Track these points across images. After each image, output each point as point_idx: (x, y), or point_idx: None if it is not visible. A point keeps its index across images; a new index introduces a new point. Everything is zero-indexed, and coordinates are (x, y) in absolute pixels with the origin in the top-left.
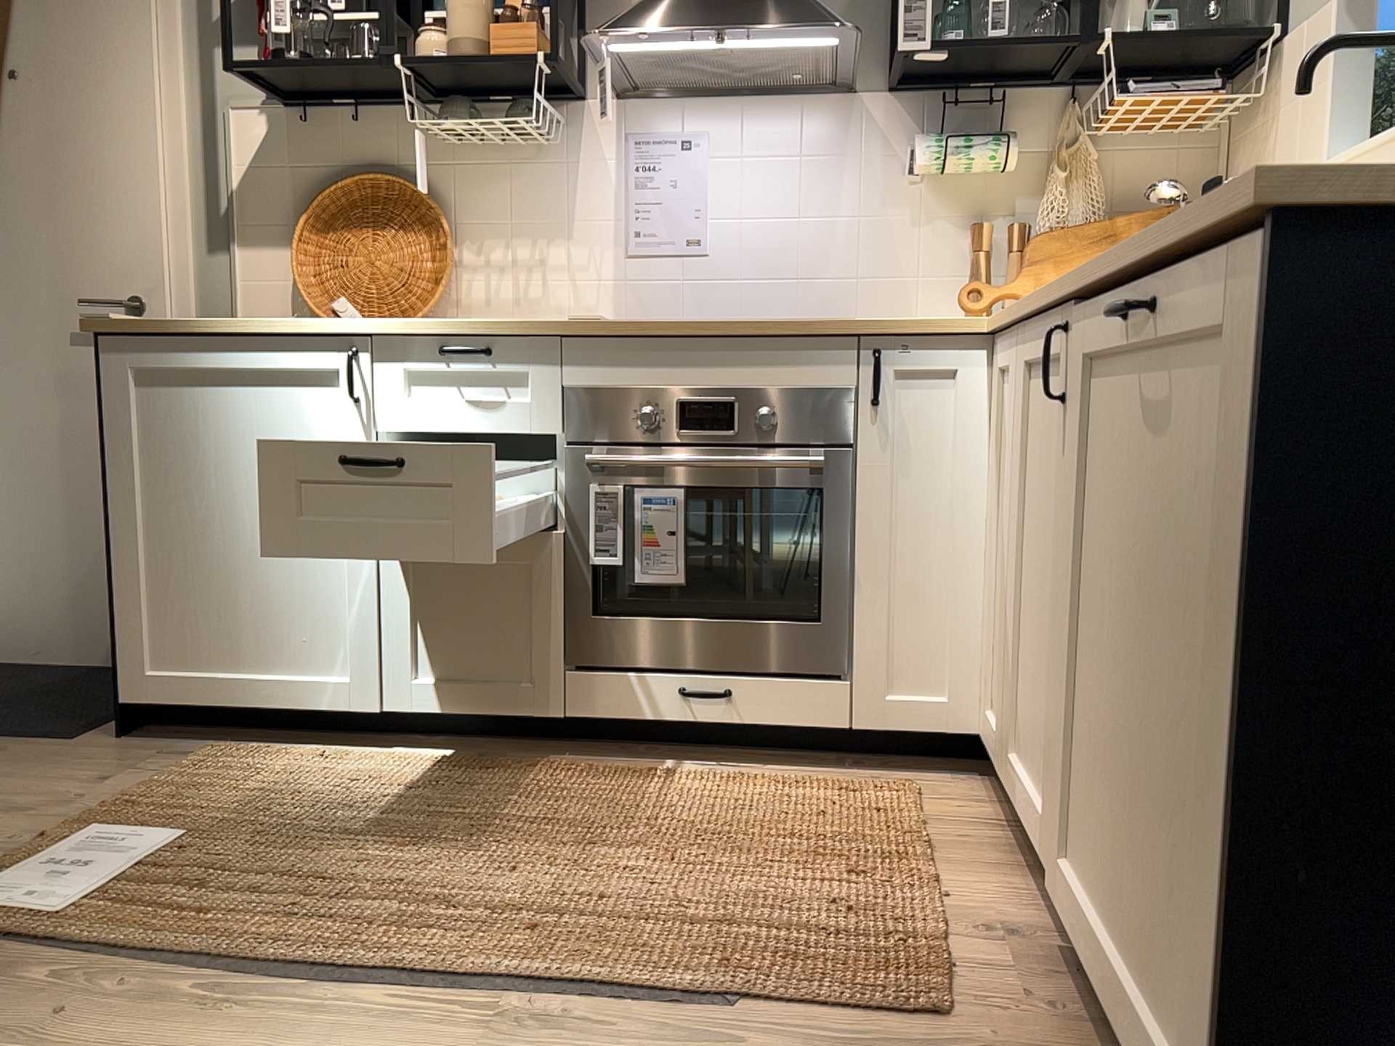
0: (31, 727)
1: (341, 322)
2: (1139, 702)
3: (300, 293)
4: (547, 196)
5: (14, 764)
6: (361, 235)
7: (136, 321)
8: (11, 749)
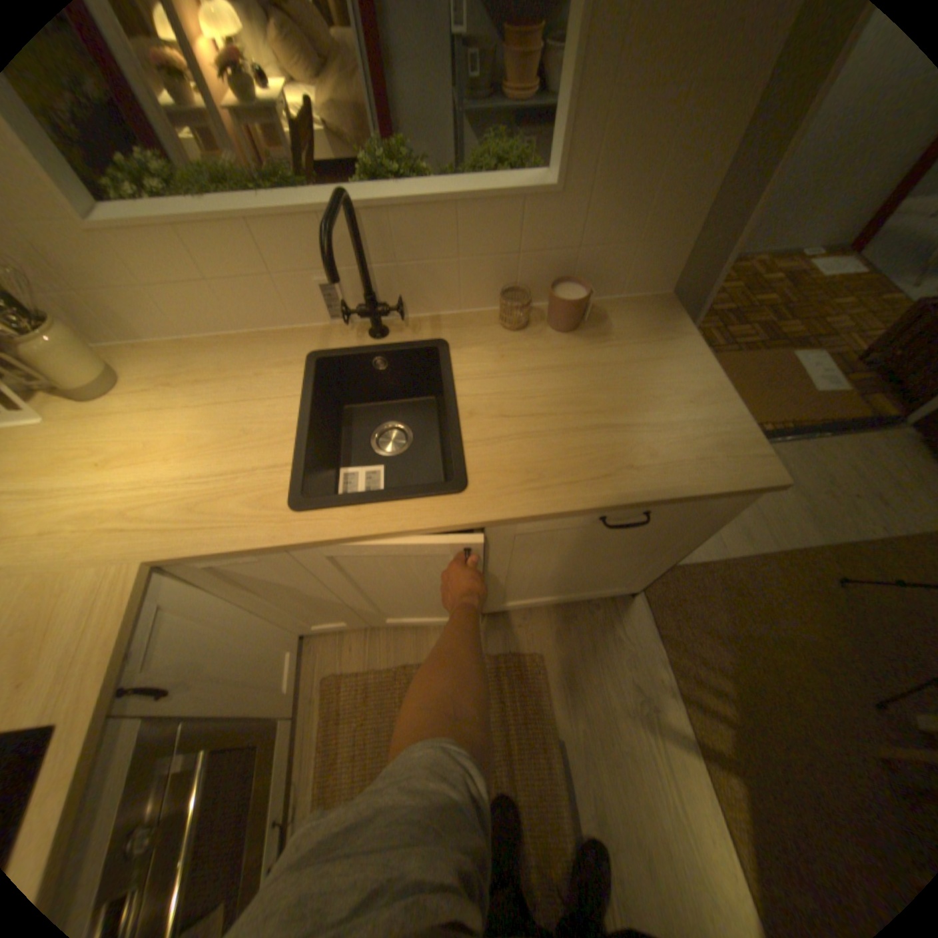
0: None
1: None
2: (568, 573)
3: None
4: None
5: None
6: None
7: None
8: None
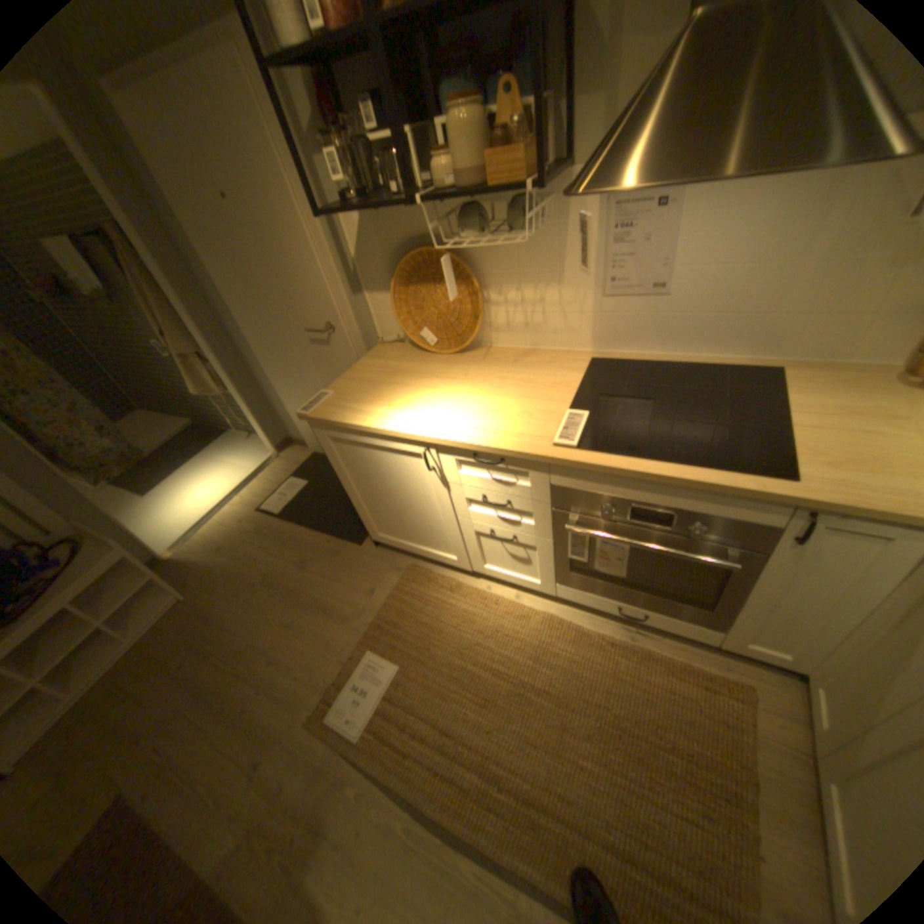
0: (347, 528)
1: (416, 431)
2: None
3: (403, 328)
4: (545, 251)
5: (342, 565)
6: (428, 287)
7: (321, 409)
8: (341, 549)
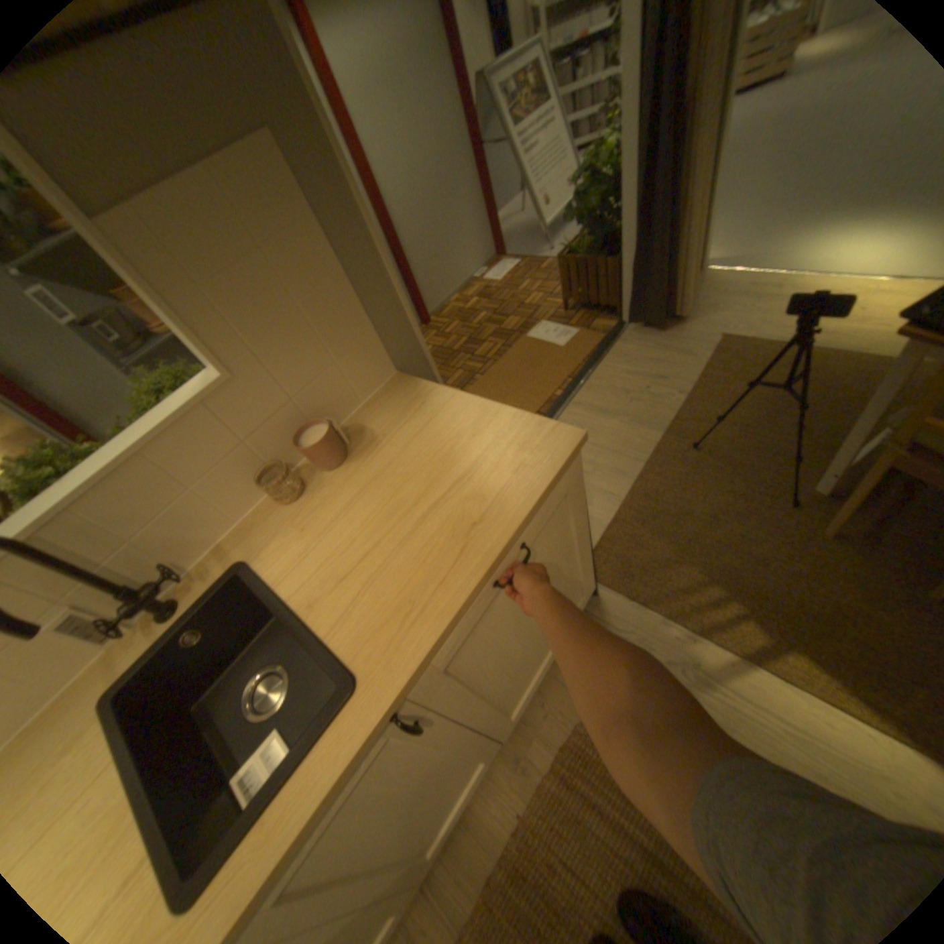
0: None
1: None
2: (528, 637)
3: None
4: None
5: None
6: None
7: None
8: None
